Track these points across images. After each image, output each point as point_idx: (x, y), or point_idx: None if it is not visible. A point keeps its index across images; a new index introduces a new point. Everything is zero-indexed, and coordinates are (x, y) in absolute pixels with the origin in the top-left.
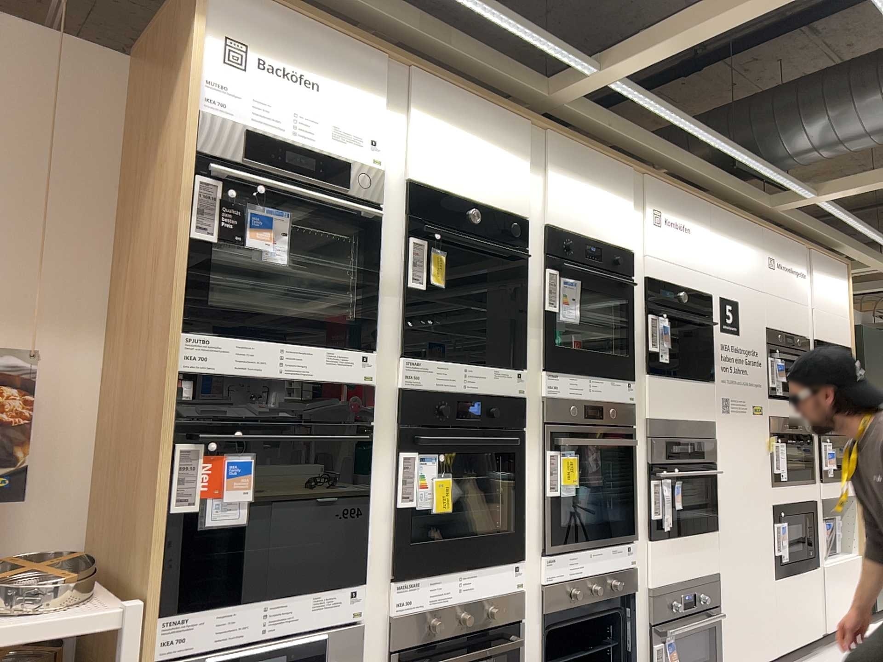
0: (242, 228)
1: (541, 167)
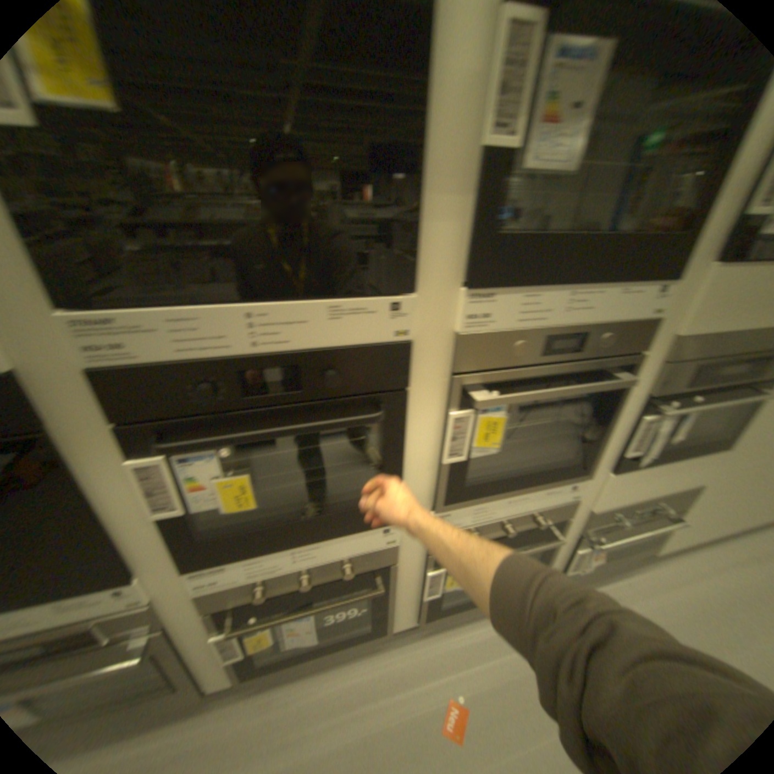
0: None
1: None
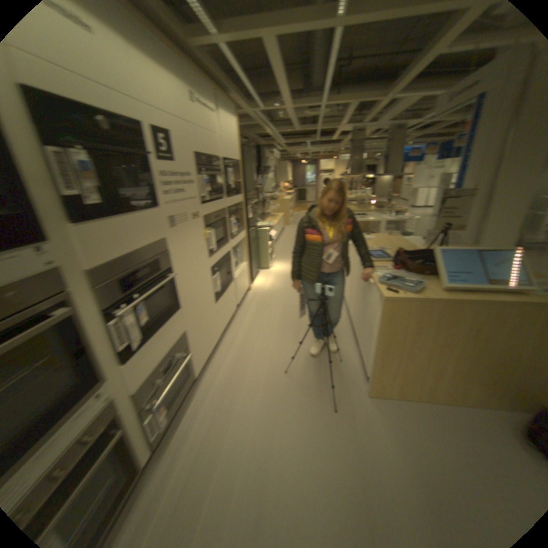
0: None
1: None
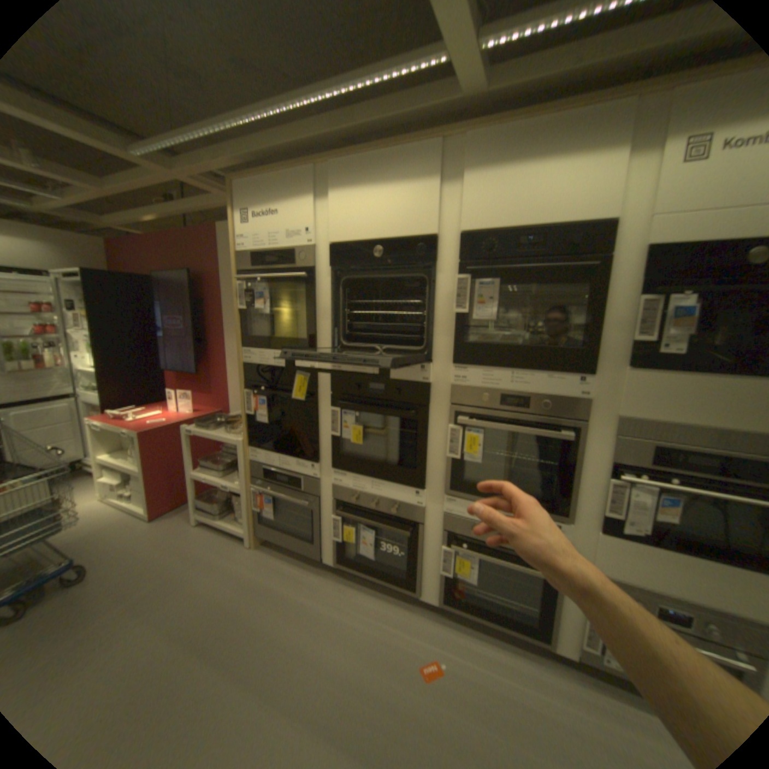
0: (249, 301)
1: (463, 169)
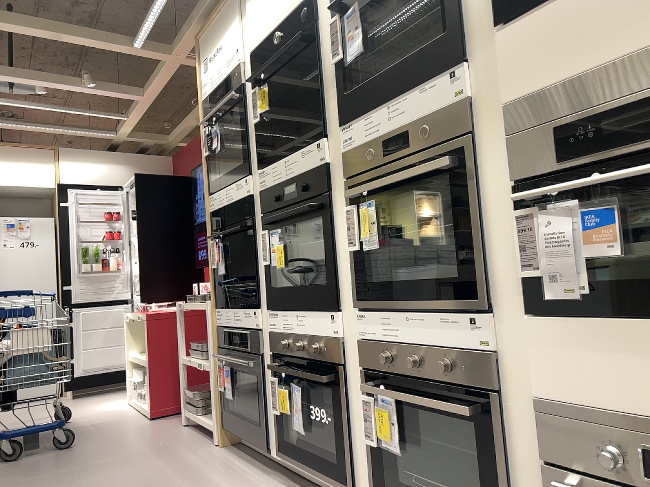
0: (209, 142)
1: None
